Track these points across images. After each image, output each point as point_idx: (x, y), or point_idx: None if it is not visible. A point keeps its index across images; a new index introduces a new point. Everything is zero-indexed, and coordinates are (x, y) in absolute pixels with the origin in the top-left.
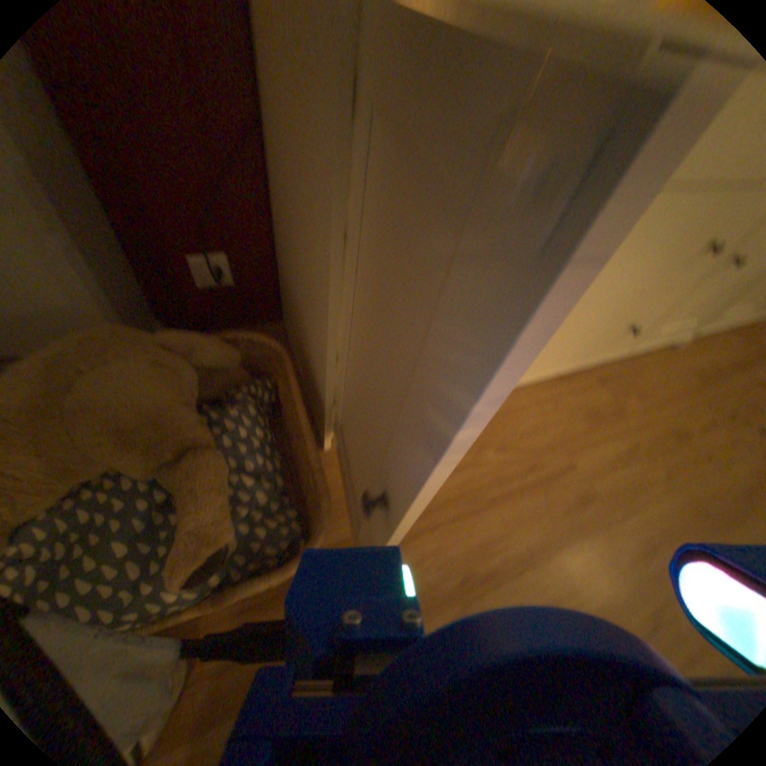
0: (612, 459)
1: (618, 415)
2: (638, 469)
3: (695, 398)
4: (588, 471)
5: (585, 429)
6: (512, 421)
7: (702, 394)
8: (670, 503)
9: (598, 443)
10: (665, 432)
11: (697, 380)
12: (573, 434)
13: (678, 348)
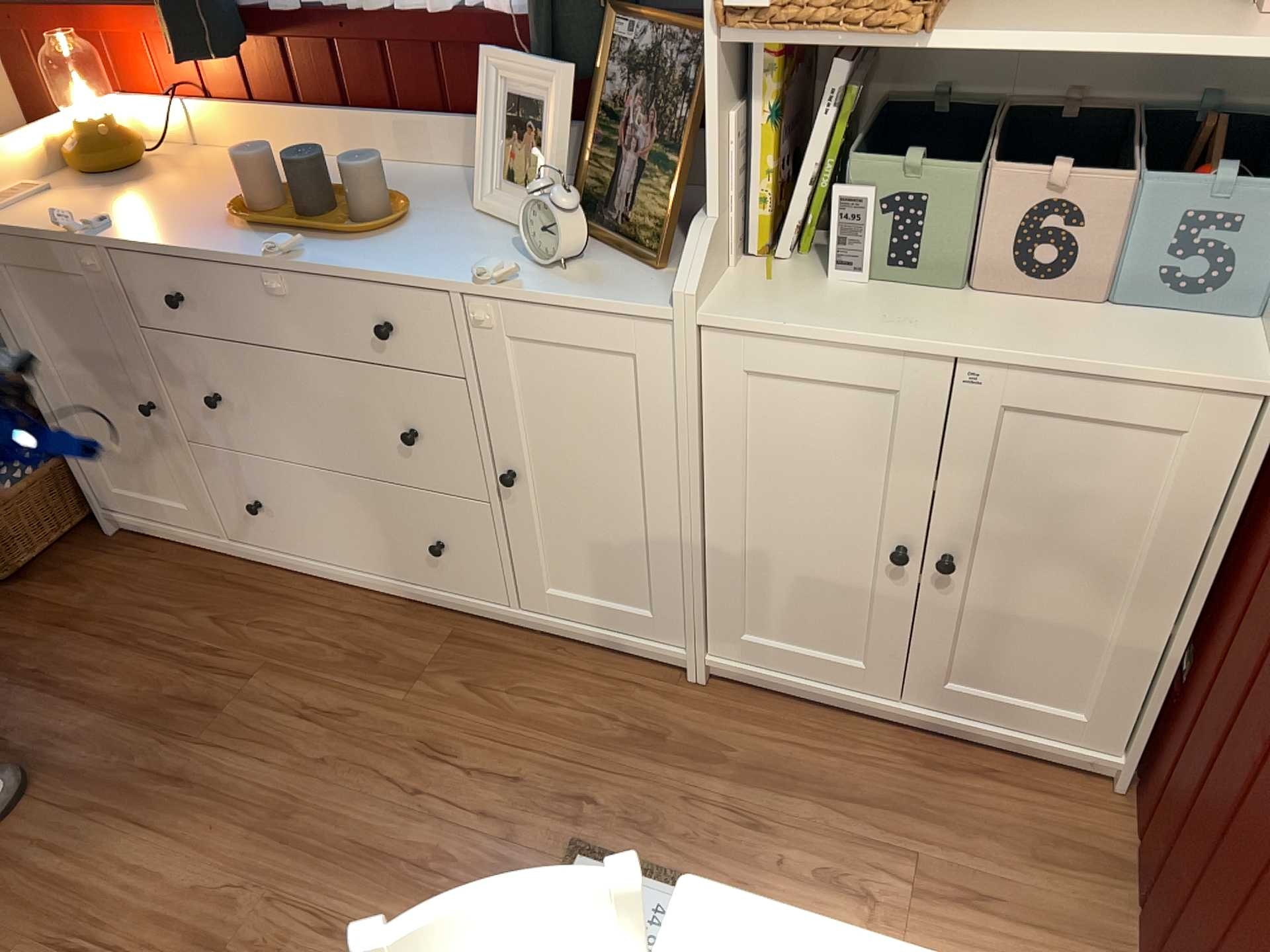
0: (306, 699)
1: (403, 676)
2: (314, 727)
3: (564, 739)
4: (261, 688)
5: (336, 660)
6: (280, 606)
7: (591, 746)
8: (281, 772)
9: (321, 679)
10: (424, 730)
11: (627, 729)
12: (314, 655)
13: (701, 681)
